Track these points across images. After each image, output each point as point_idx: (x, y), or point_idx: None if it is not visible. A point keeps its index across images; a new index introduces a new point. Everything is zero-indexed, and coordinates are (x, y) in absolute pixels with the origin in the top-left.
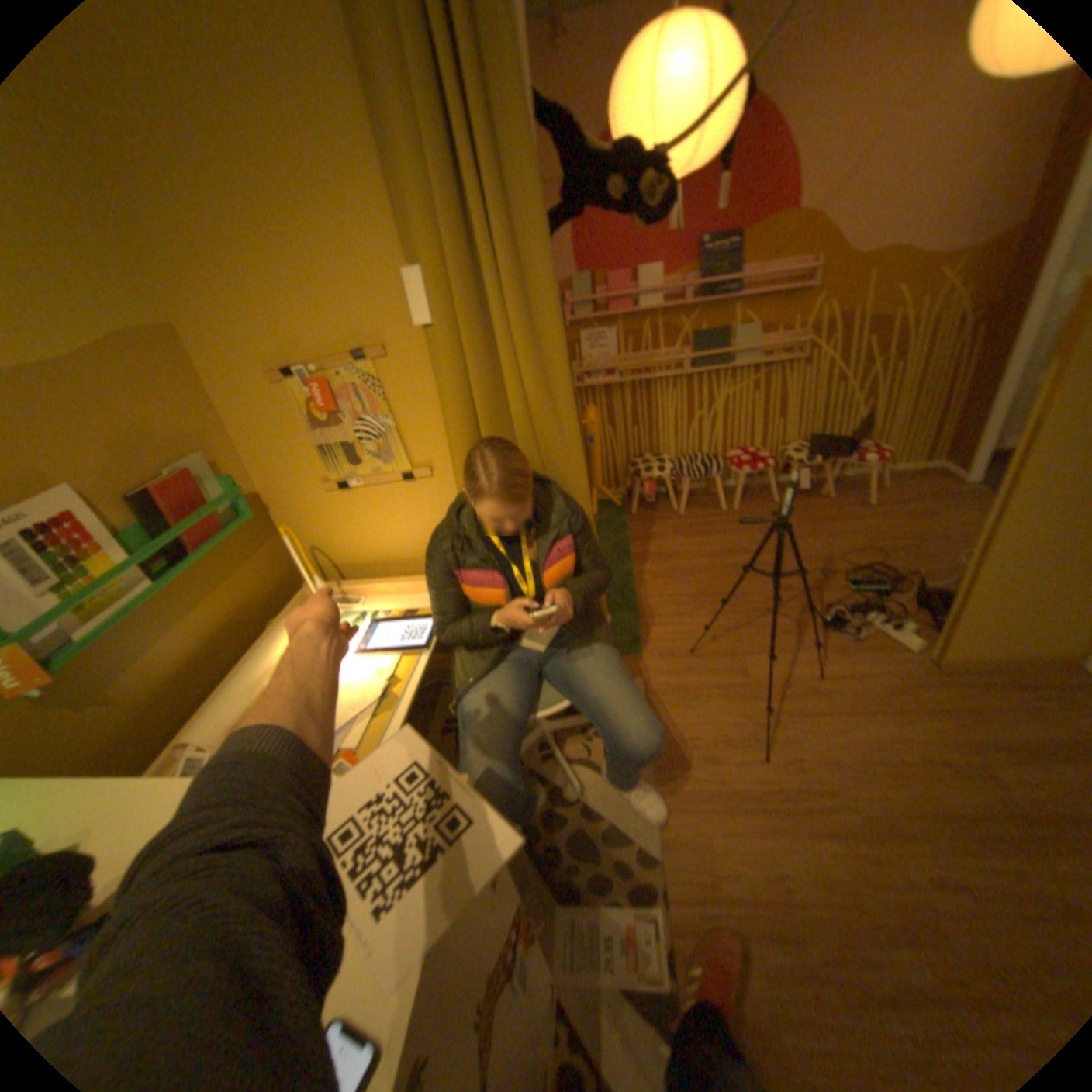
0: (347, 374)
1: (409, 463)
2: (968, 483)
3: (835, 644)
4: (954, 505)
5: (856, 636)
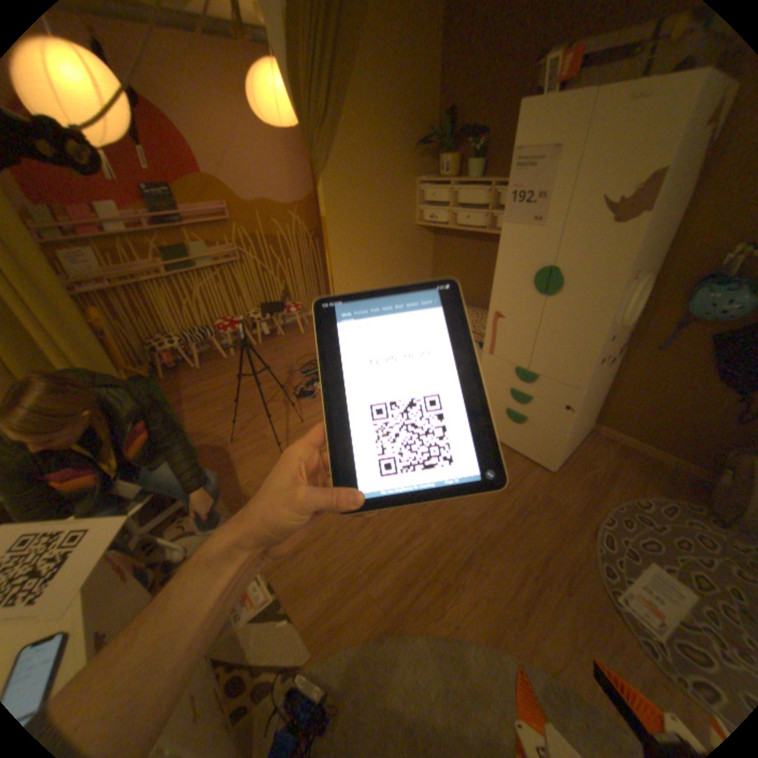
0: None
1: None
2: None
3: (303, 404)
4: None
5: (311, 397)
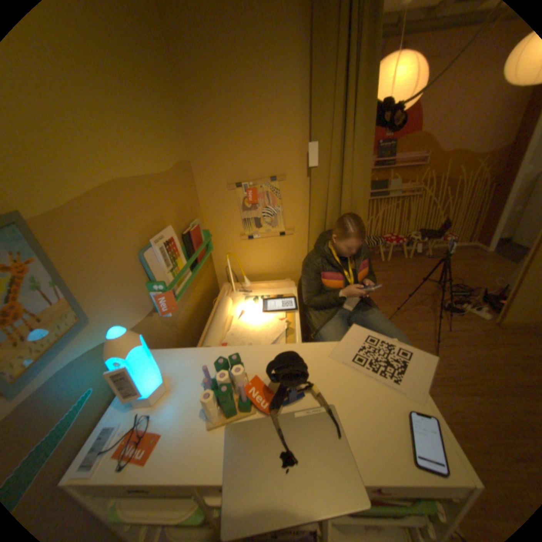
0: (266, 187)
1: (284, 228)
2: (488, 252)
3: (451, 317)
4: (485, 261)
5: (459, 314)
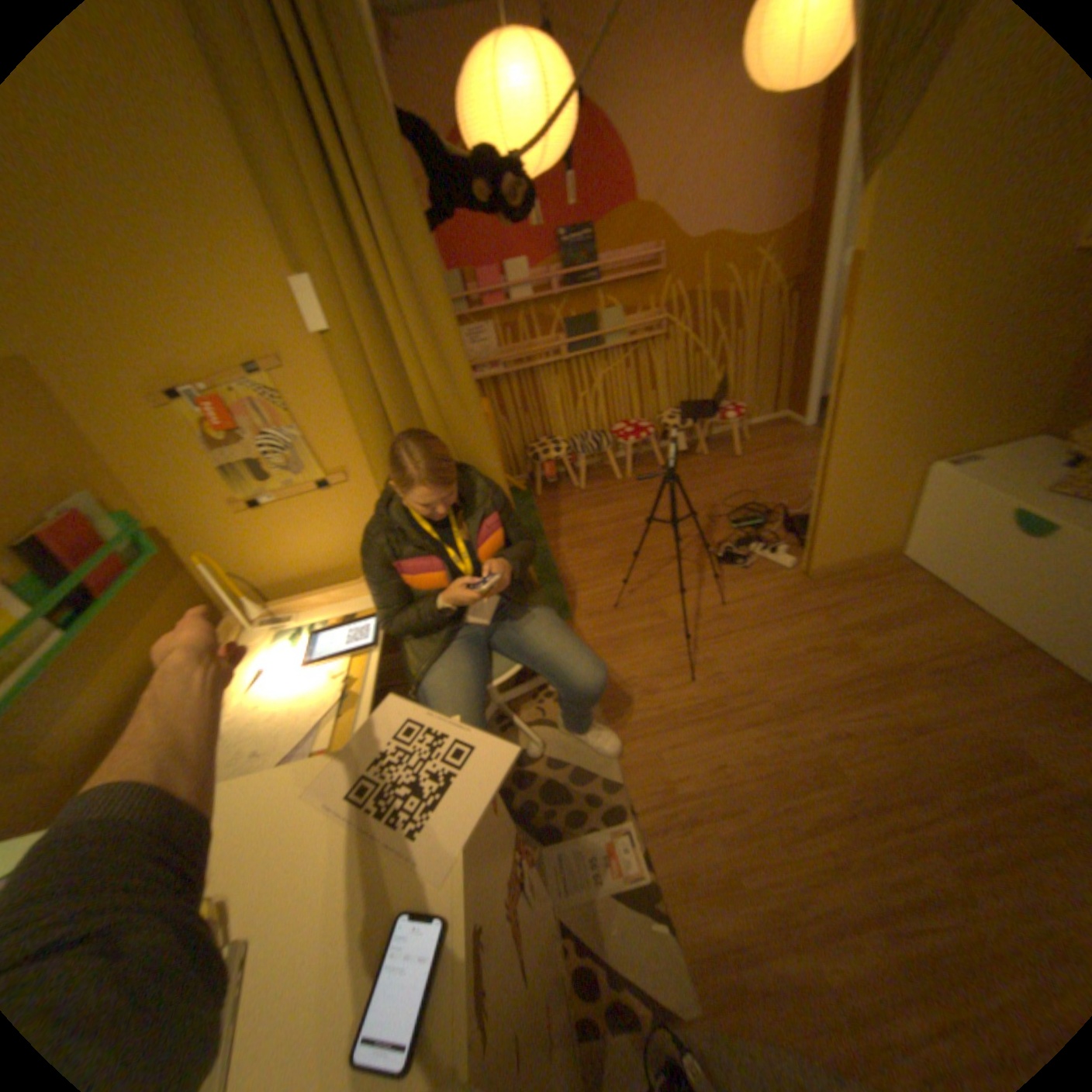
0: (239, 389)
1: (320, 471)
2: (804, 427)
3: (727, 575)
4: (797, 447)
5: (742, 565)
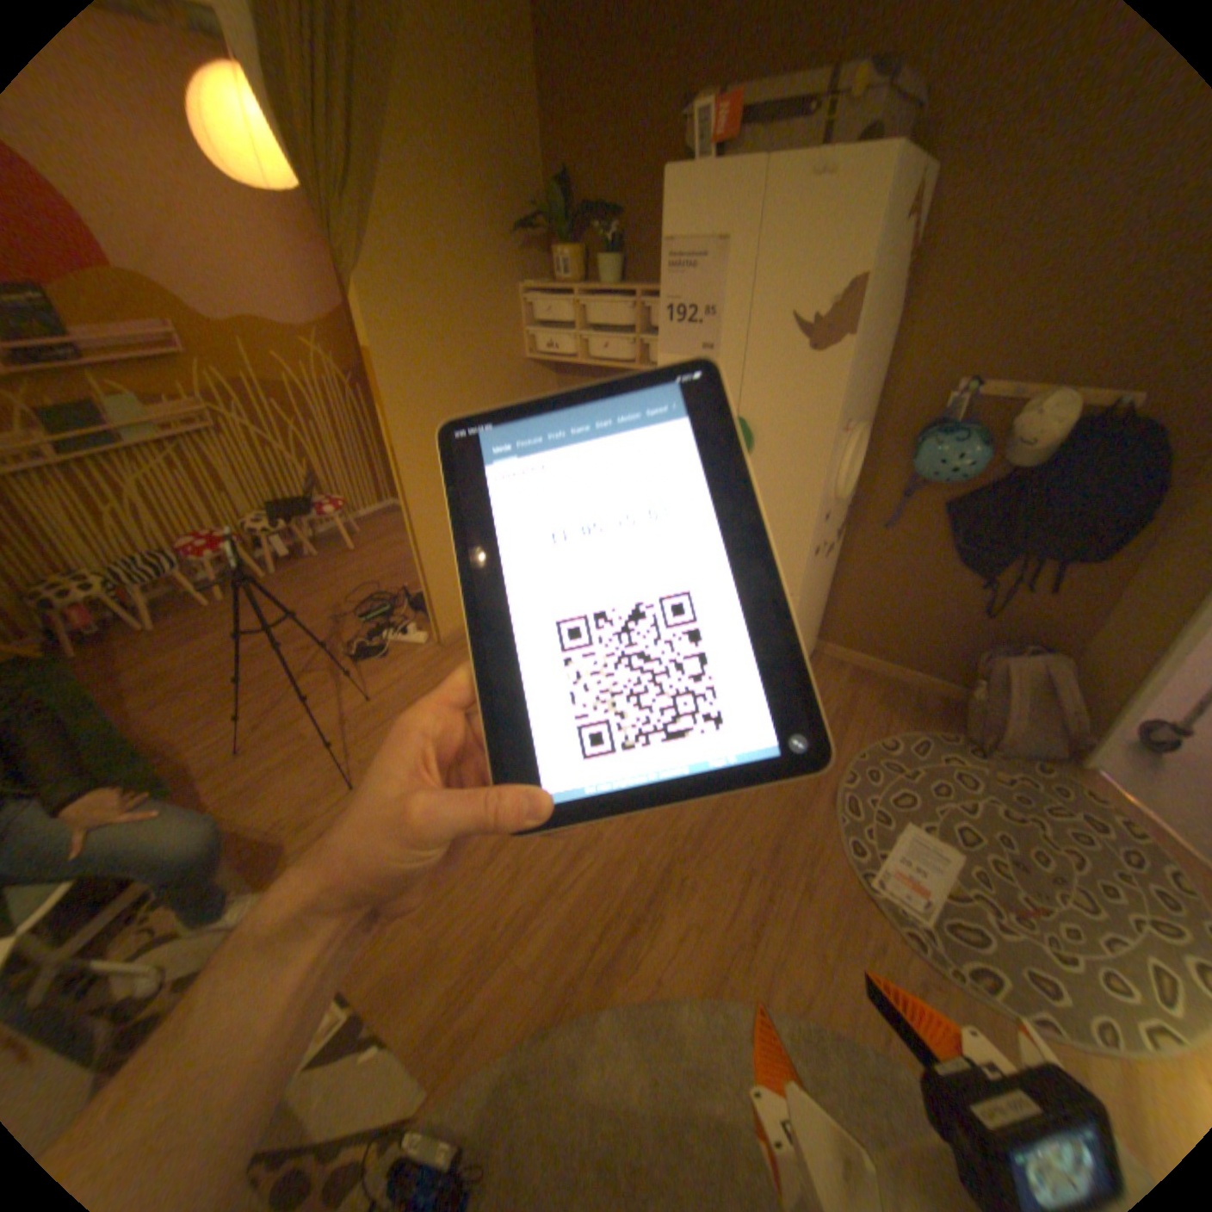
0: None
1: None
2: None
3: (367, 671)
4: None
5: (380, 656)
